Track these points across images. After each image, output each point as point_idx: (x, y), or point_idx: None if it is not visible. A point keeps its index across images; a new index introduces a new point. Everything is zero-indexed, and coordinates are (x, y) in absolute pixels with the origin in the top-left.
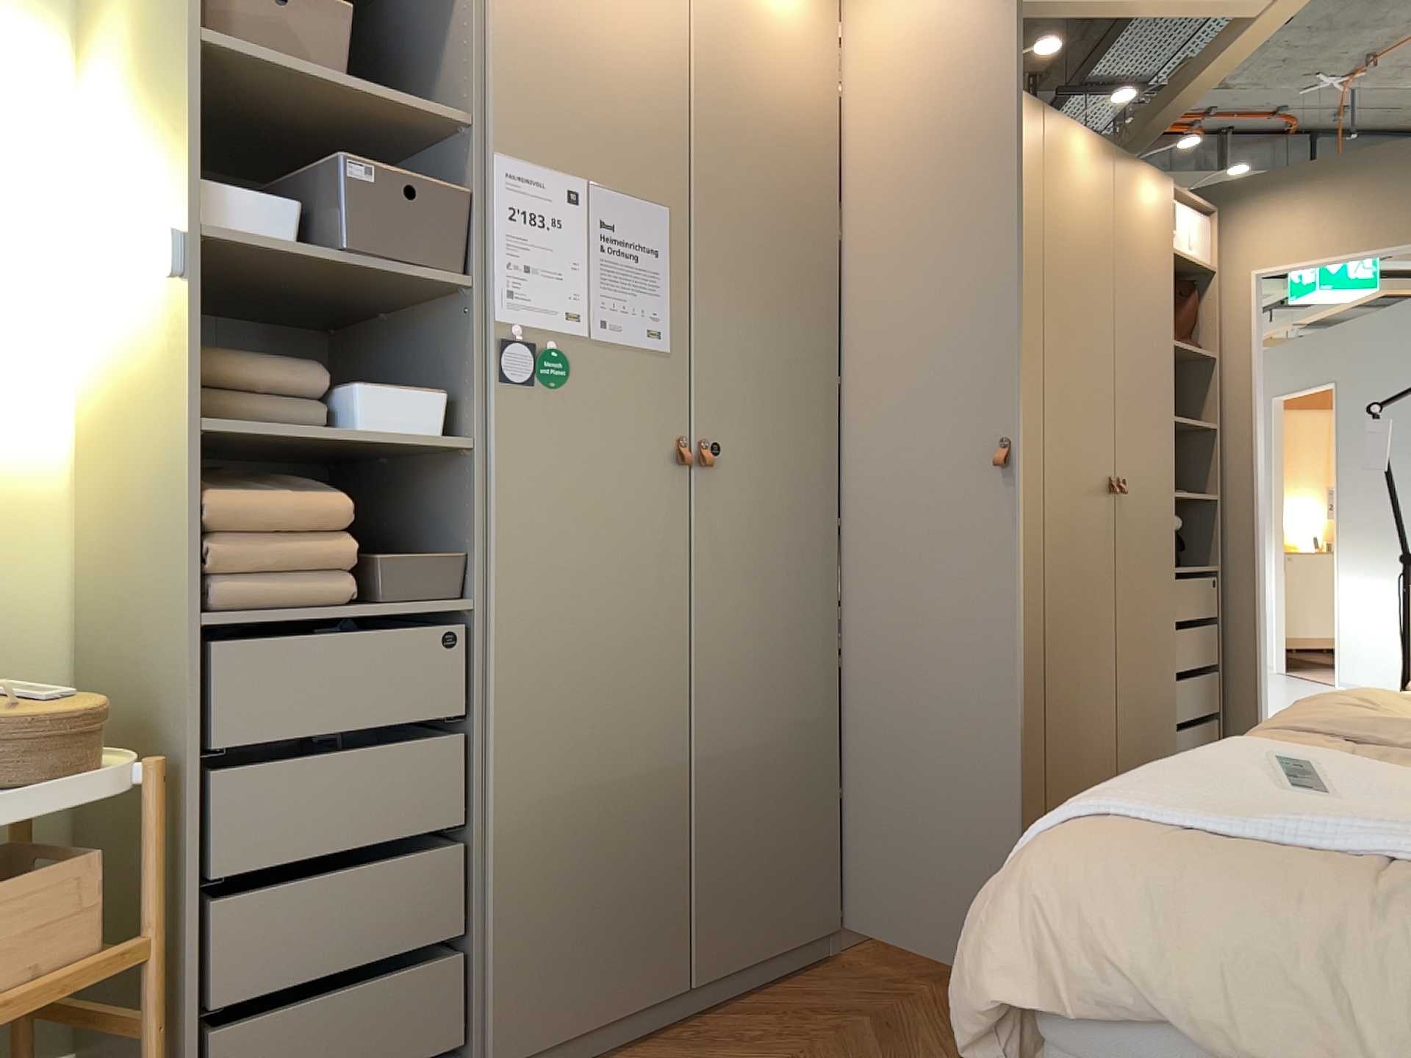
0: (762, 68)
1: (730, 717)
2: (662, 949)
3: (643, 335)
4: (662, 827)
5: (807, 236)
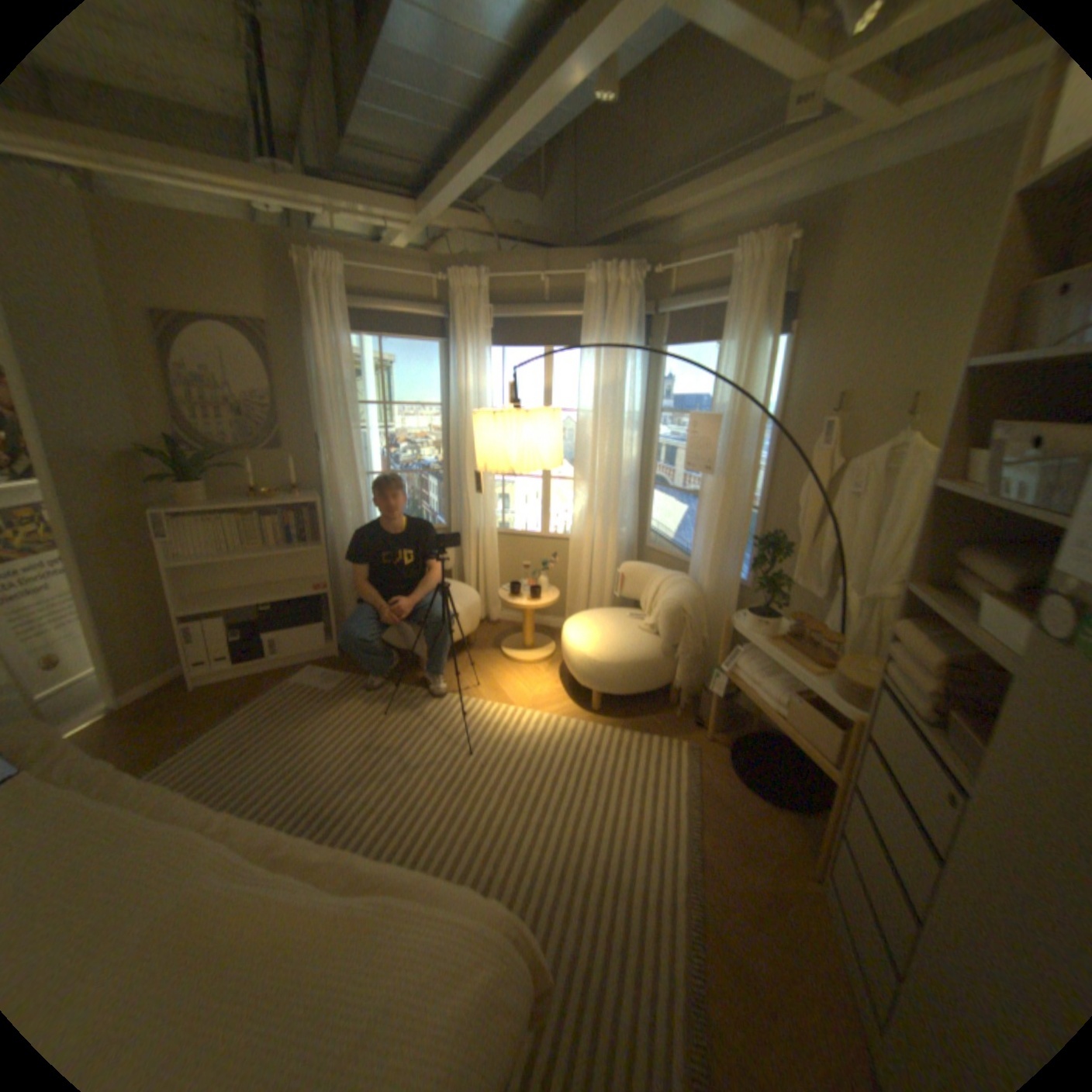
0: None
1: None
2: None
3: None
4: None
5: None
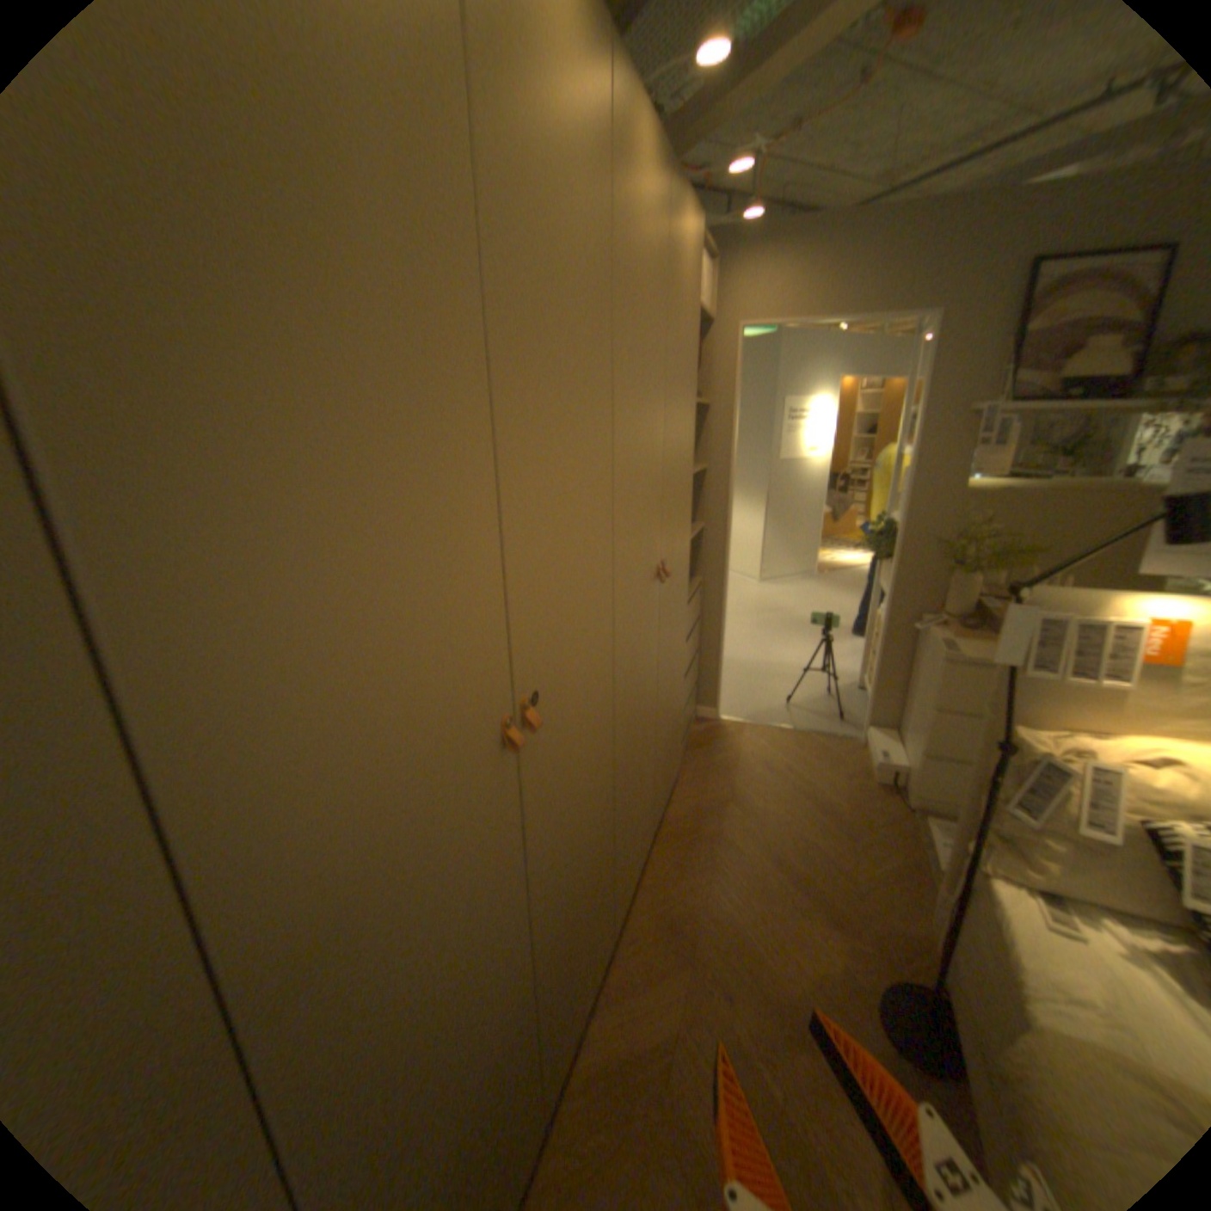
0: None
1: None
2: None
3: None
4: None
5: None
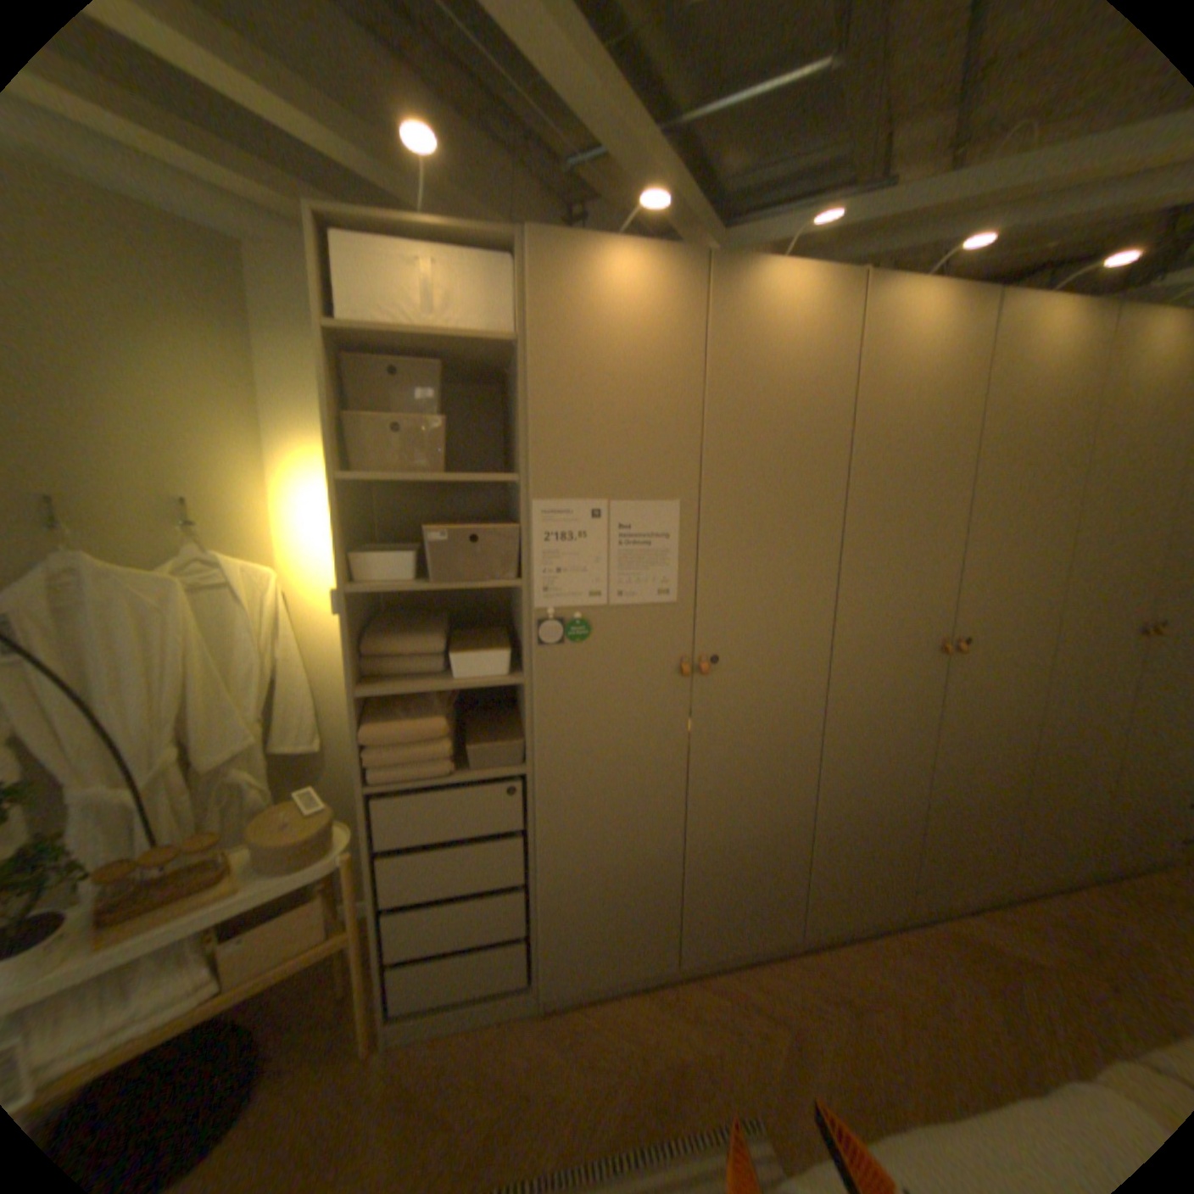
0: (774, 369)
1: (718, 825)
2: (659, 951)
3: (654, 595)
4: (661, 887)
5: (810, 493)
